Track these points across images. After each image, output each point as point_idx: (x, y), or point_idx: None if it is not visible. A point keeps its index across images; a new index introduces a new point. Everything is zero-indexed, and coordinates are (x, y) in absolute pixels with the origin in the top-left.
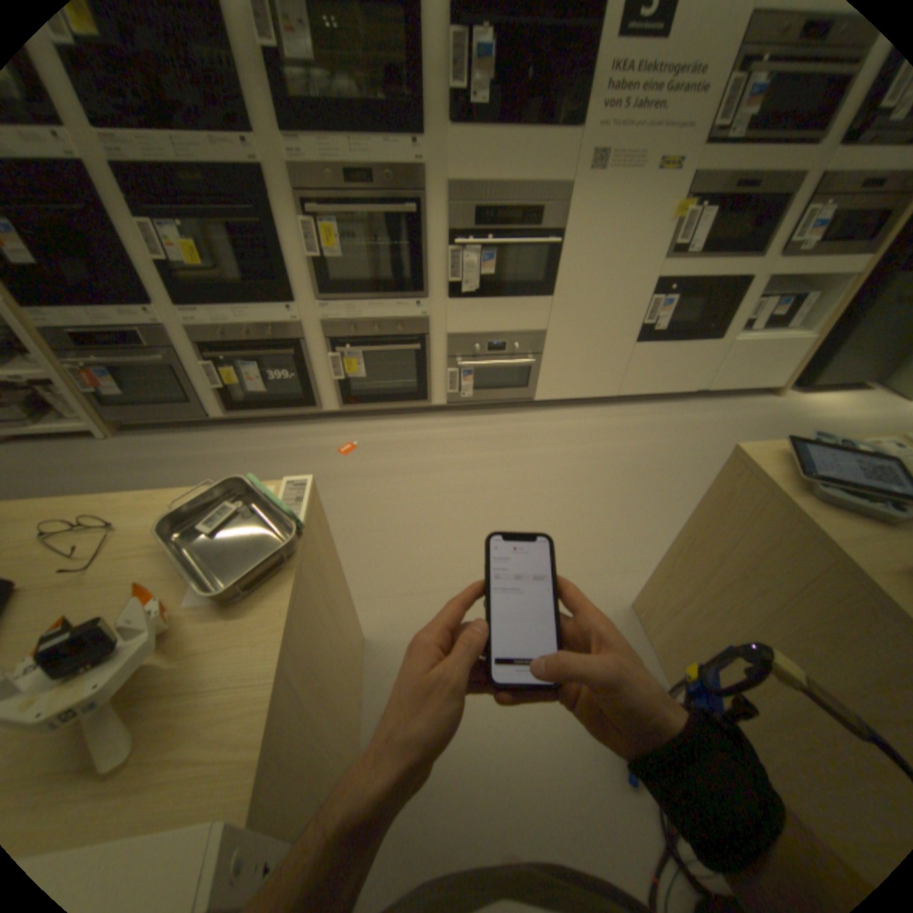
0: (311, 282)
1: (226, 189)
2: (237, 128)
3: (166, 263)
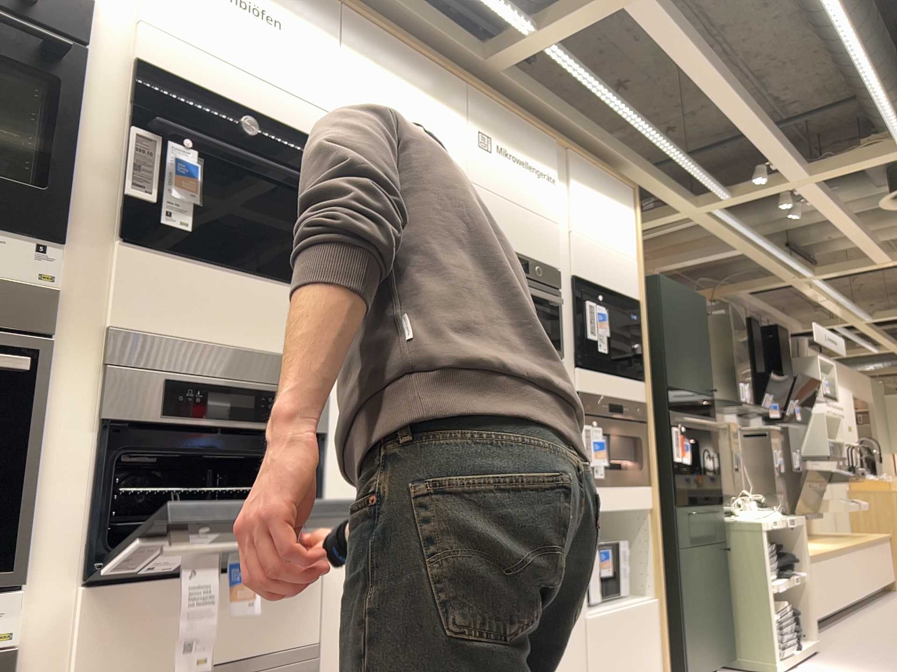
0: None
1: None
2: None
3: None
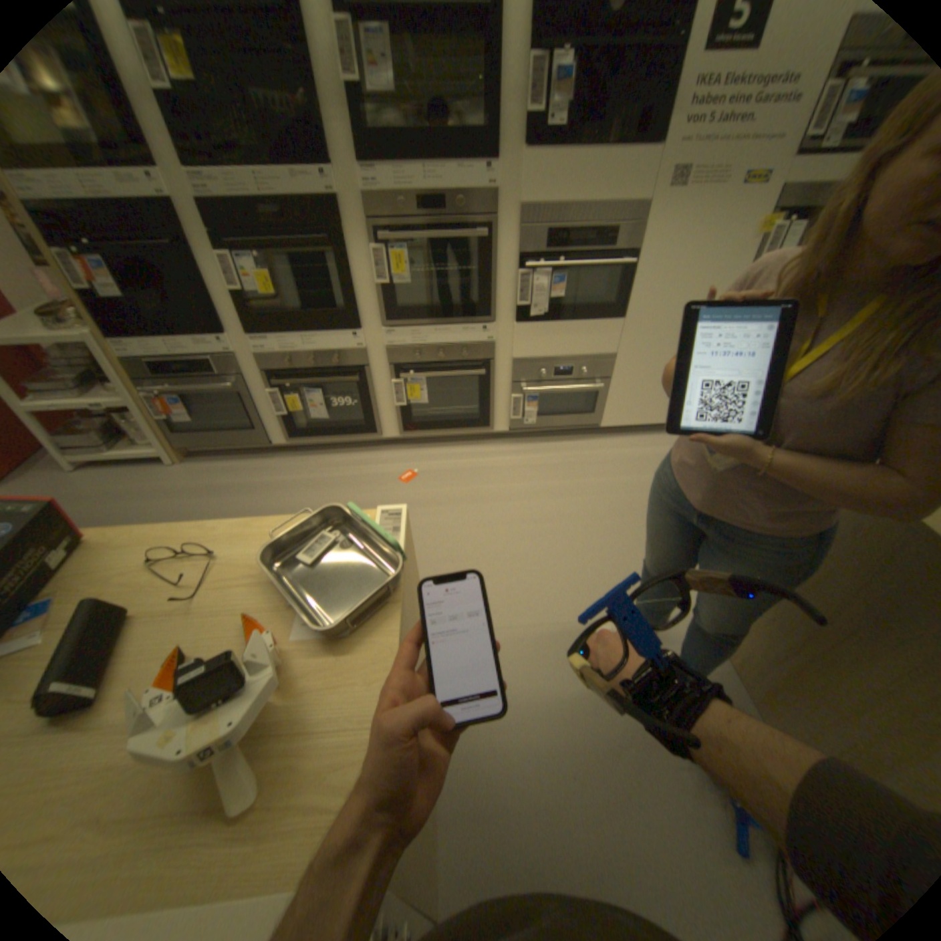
0: (379, 308)
1: (302, 219)
2: (315, 160)
3: (241, 293)
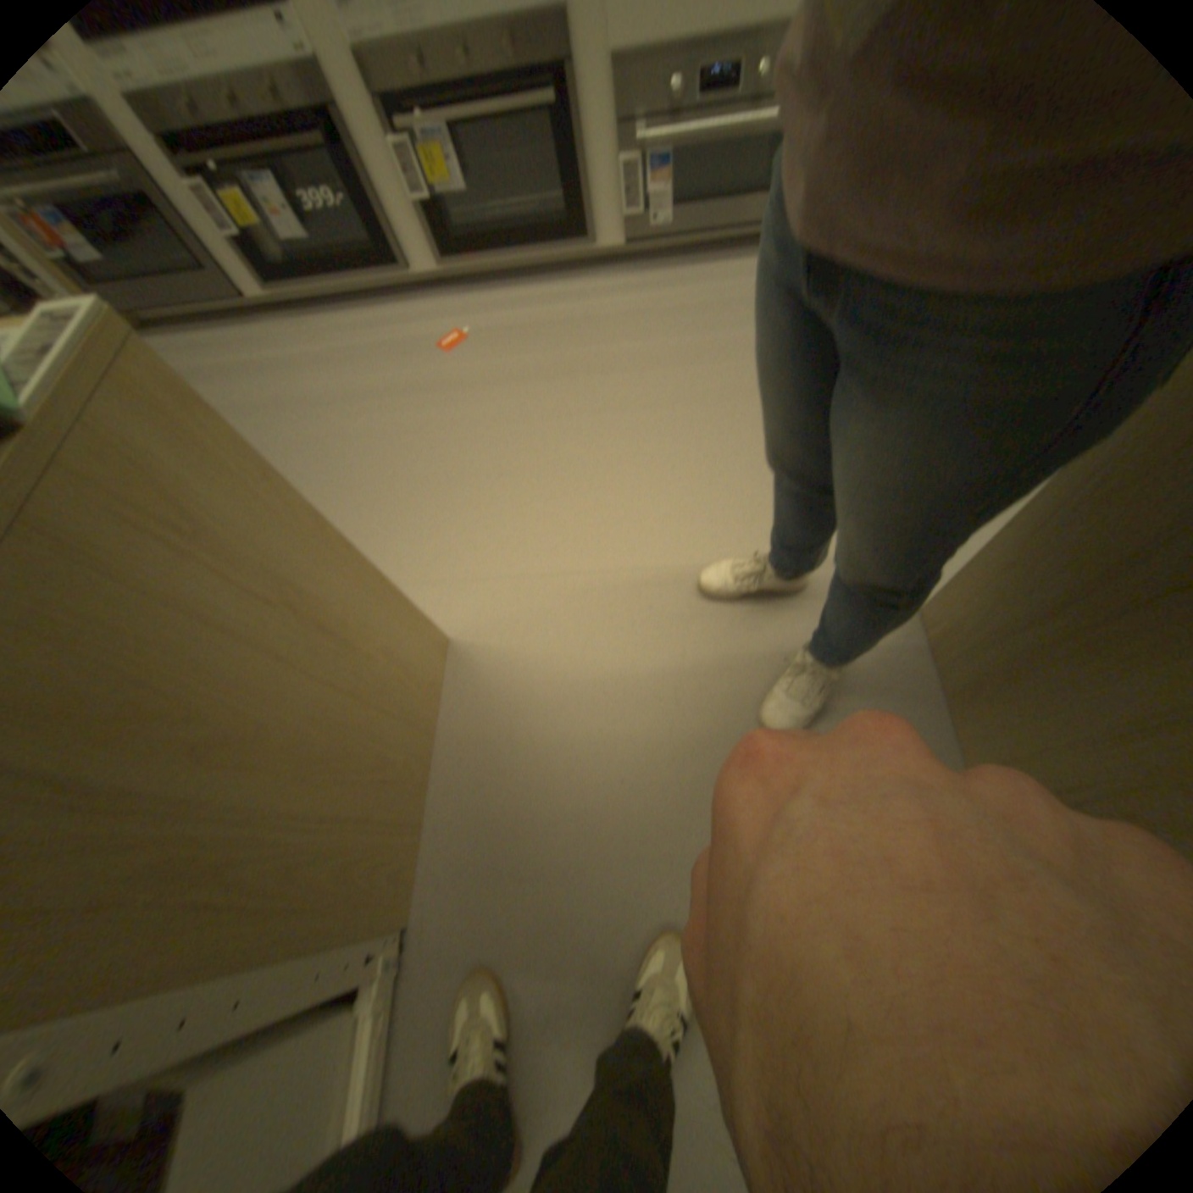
0: None
1: None
2: None
3: None
